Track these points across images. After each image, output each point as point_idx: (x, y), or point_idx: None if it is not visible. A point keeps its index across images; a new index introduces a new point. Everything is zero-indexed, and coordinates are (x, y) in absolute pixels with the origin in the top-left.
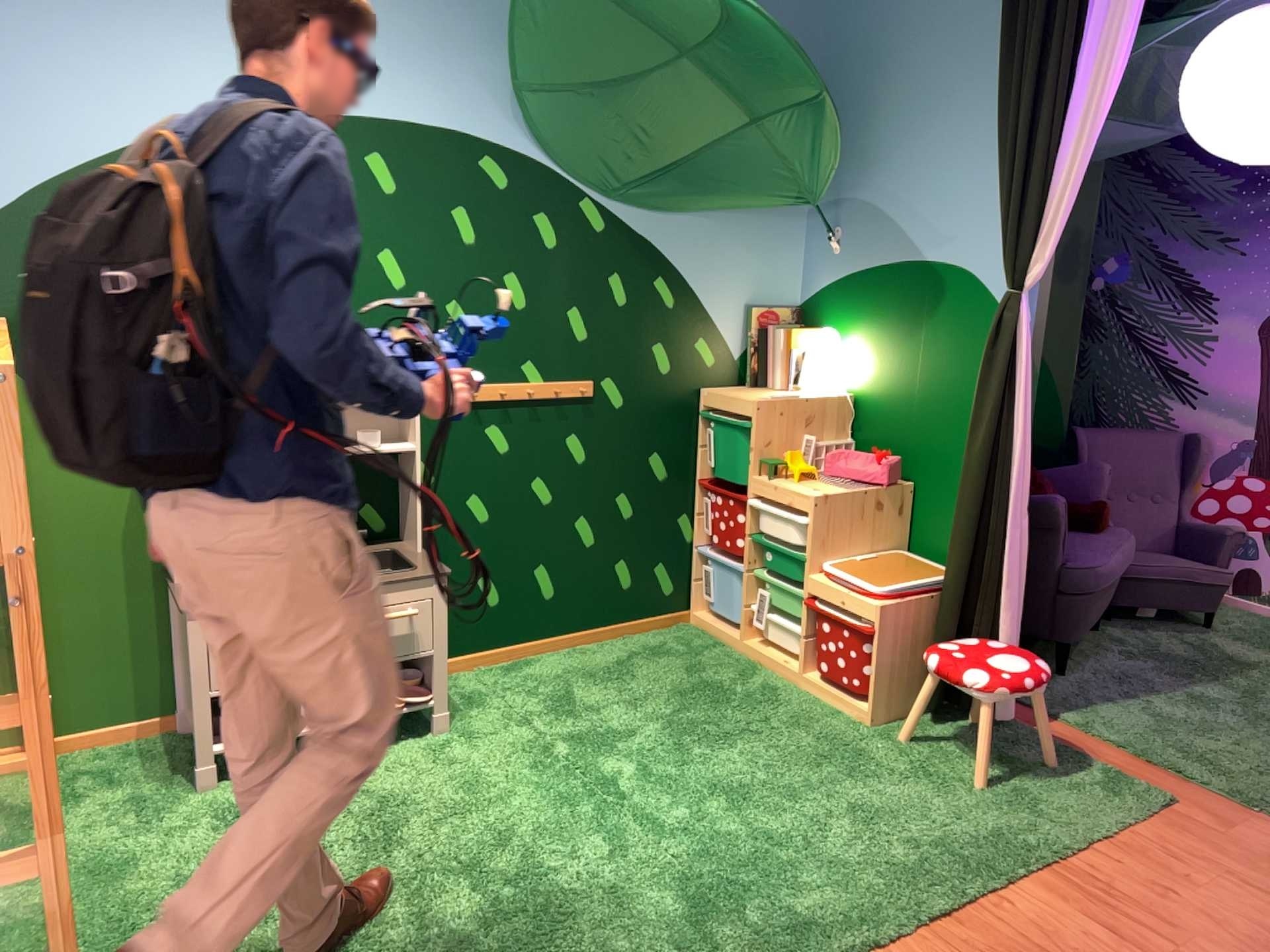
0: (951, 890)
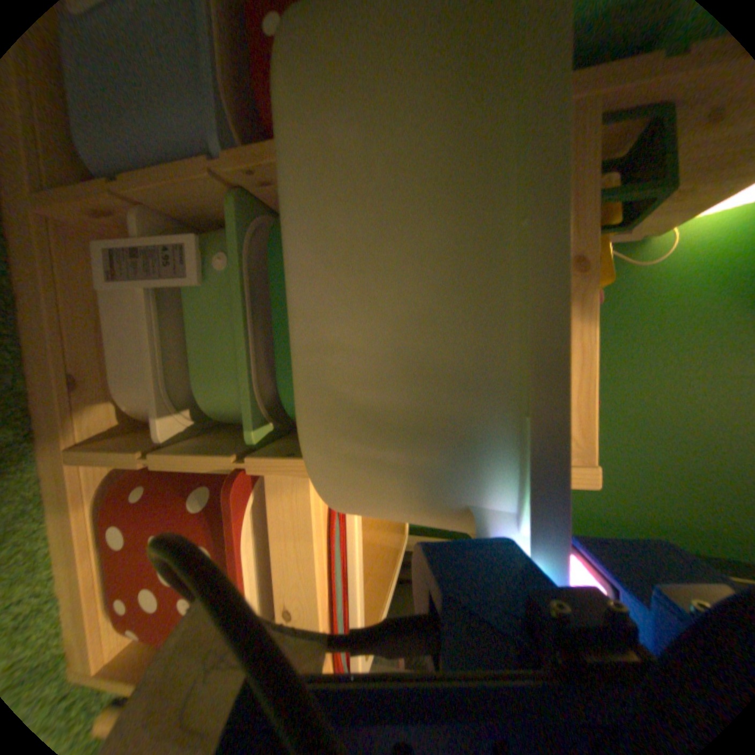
0: None
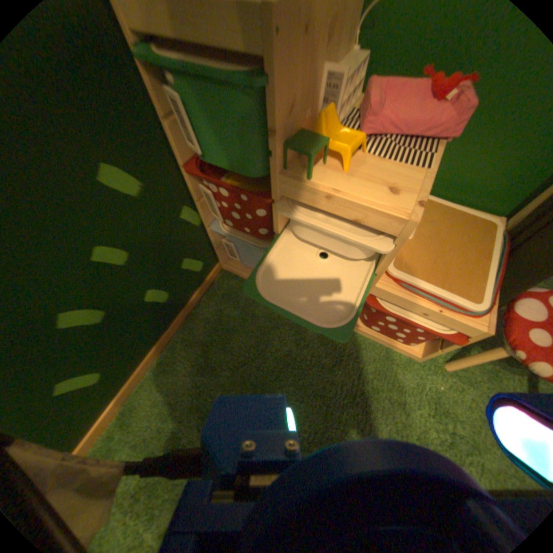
0: None
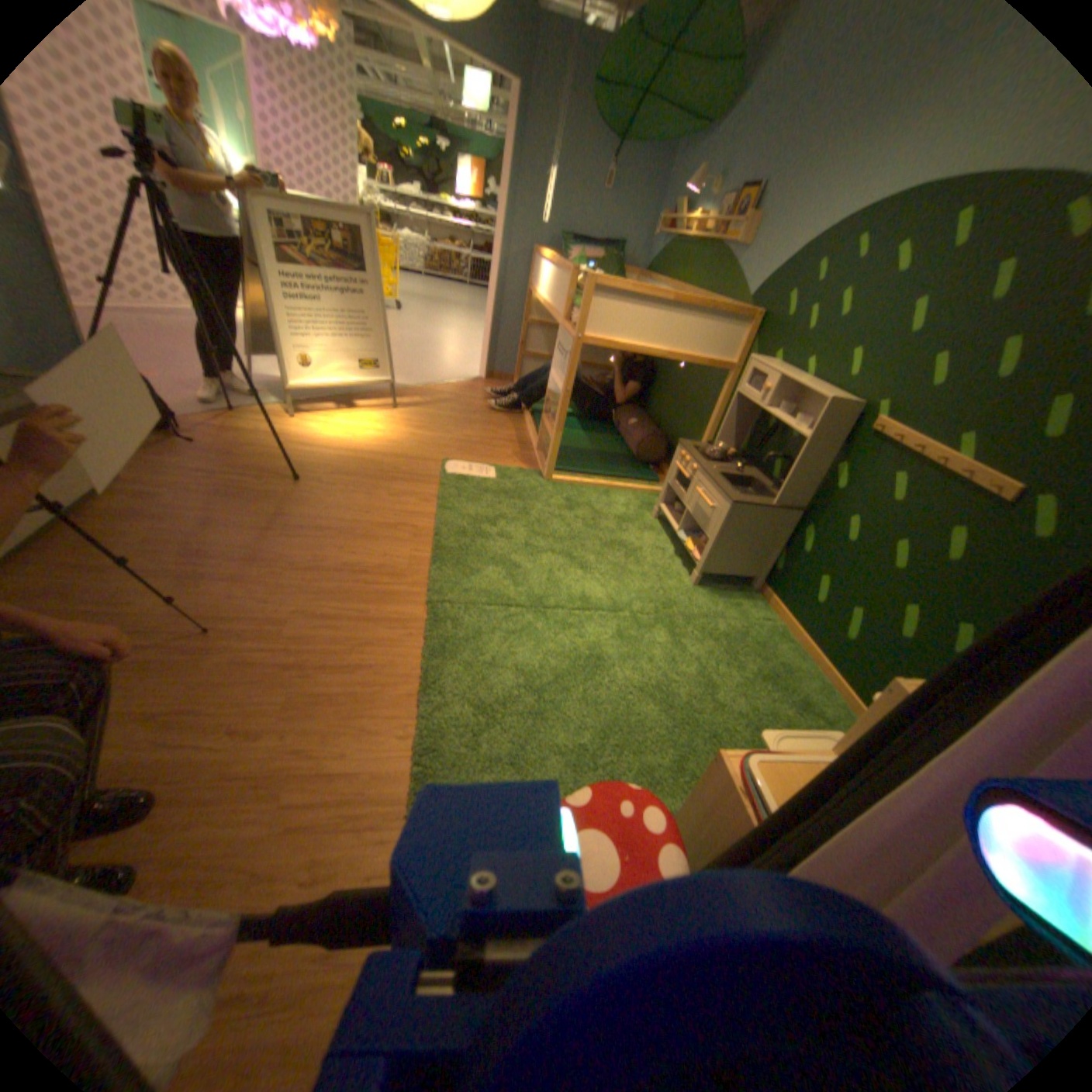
0: (420, 707)
